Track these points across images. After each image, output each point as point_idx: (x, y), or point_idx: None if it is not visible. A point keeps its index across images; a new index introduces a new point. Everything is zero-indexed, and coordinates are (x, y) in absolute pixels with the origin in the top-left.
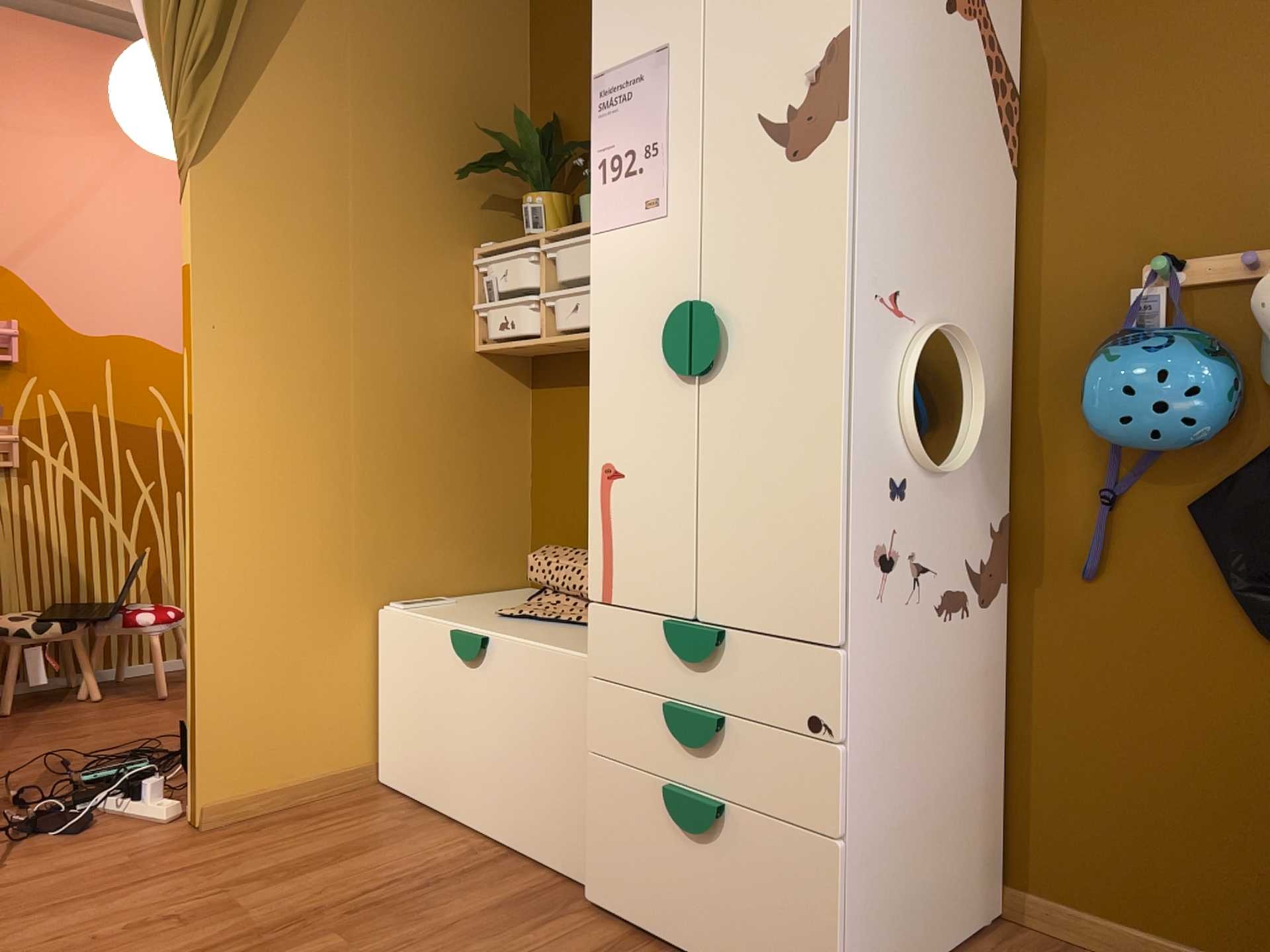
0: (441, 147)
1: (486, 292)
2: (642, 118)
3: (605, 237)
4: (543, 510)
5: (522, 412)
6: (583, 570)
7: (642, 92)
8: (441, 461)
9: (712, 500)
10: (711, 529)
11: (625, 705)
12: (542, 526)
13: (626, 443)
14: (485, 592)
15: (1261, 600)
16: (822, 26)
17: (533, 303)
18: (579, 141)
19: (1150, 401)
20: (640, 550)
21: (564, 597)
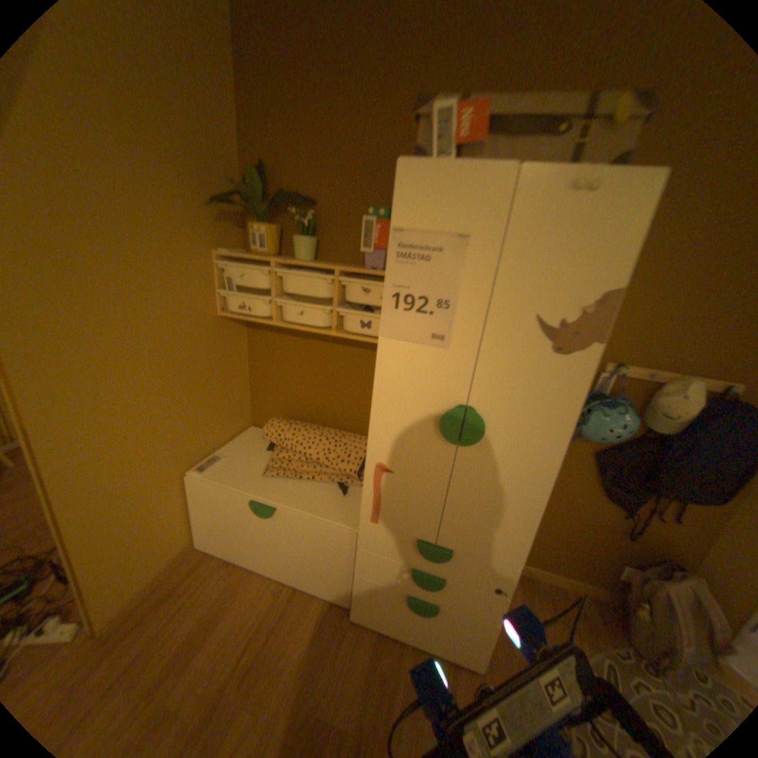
0: (186, 177)
1: (223, 279)
2: (438, 279)
3: (393, 343)
4: (261, 392)
5: (245, 342)
6: (305, 443)
7: (441, 260)
8: (207, 384)
9: (456, 500)
10: (453, 511)
11: (383, 563)
12: (261, 399)
13: (398, 458)
14: (235, 438)
15: (613, 489)
16: (603, 278)
17: (266, 300)
18: (284, 188)
19: (617, 435)
20: (402, 507)
21: (293, 453)
